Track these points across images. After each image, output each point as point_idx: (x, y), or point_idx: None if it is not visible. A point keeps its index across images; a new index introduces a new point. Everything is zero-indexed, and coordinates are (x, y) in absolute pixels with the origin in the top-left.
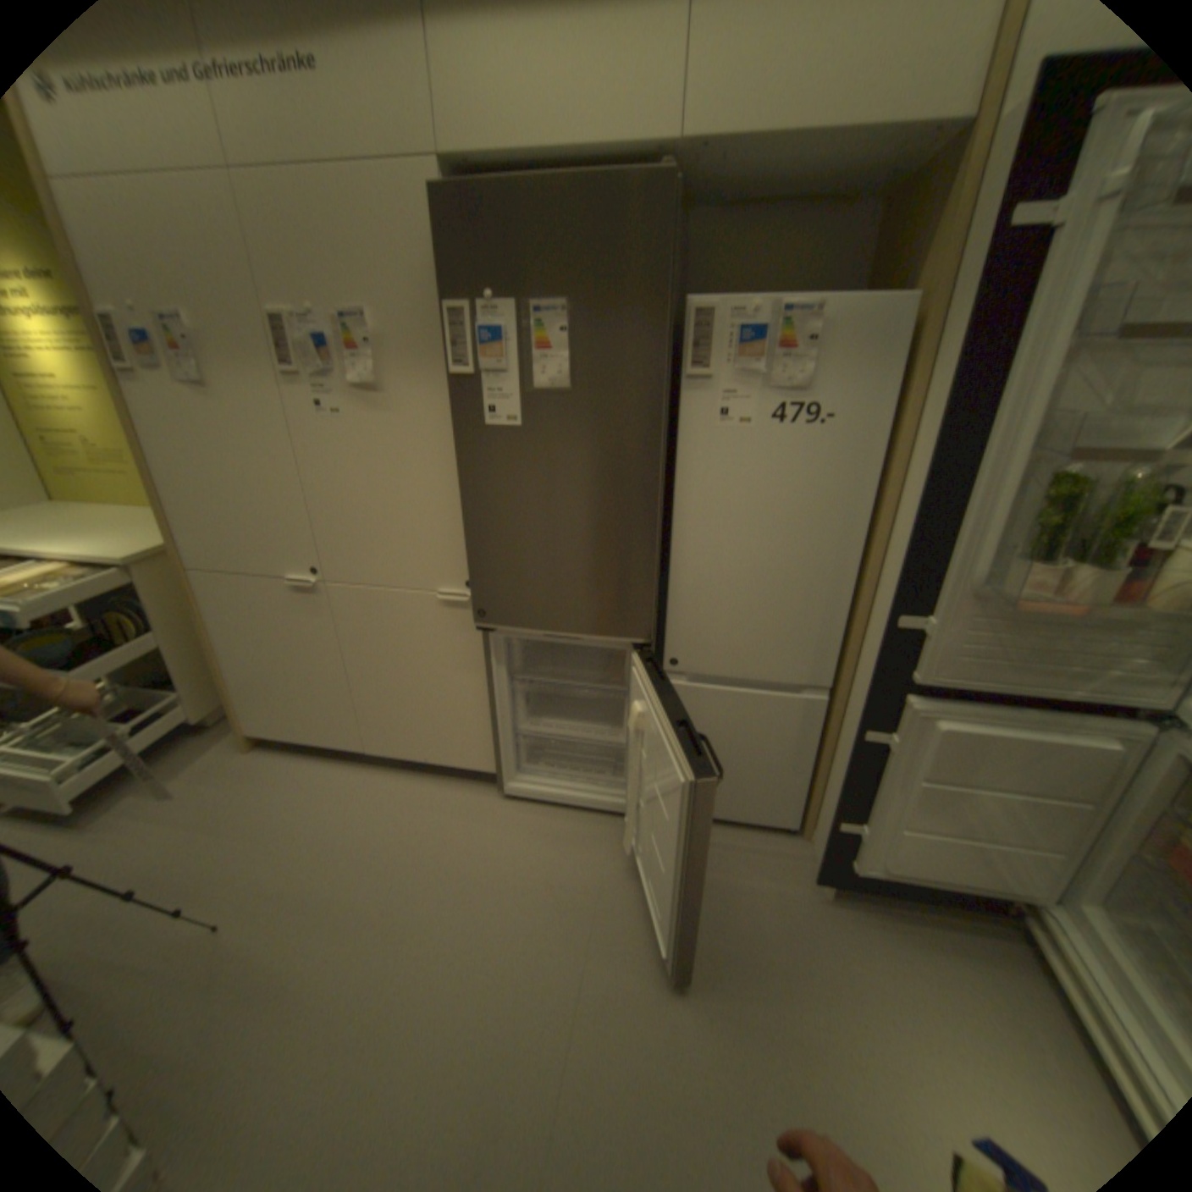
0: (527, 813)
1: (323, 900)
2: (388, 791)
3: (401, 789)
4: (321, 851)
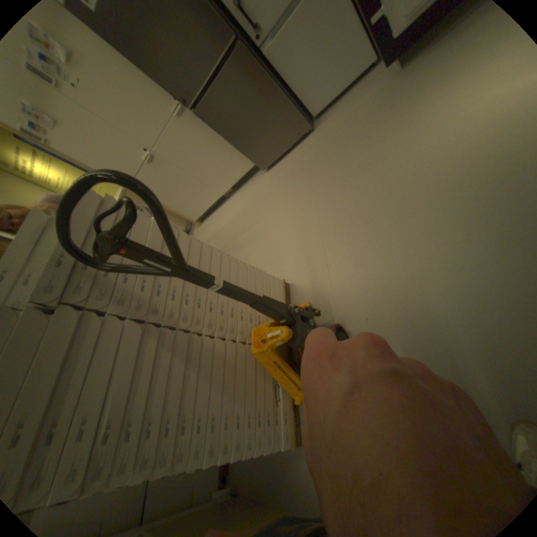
0: (275, 163)
1: (238, 229)
2: (237, 198)
3: (239, 194)
4: (231, 223)
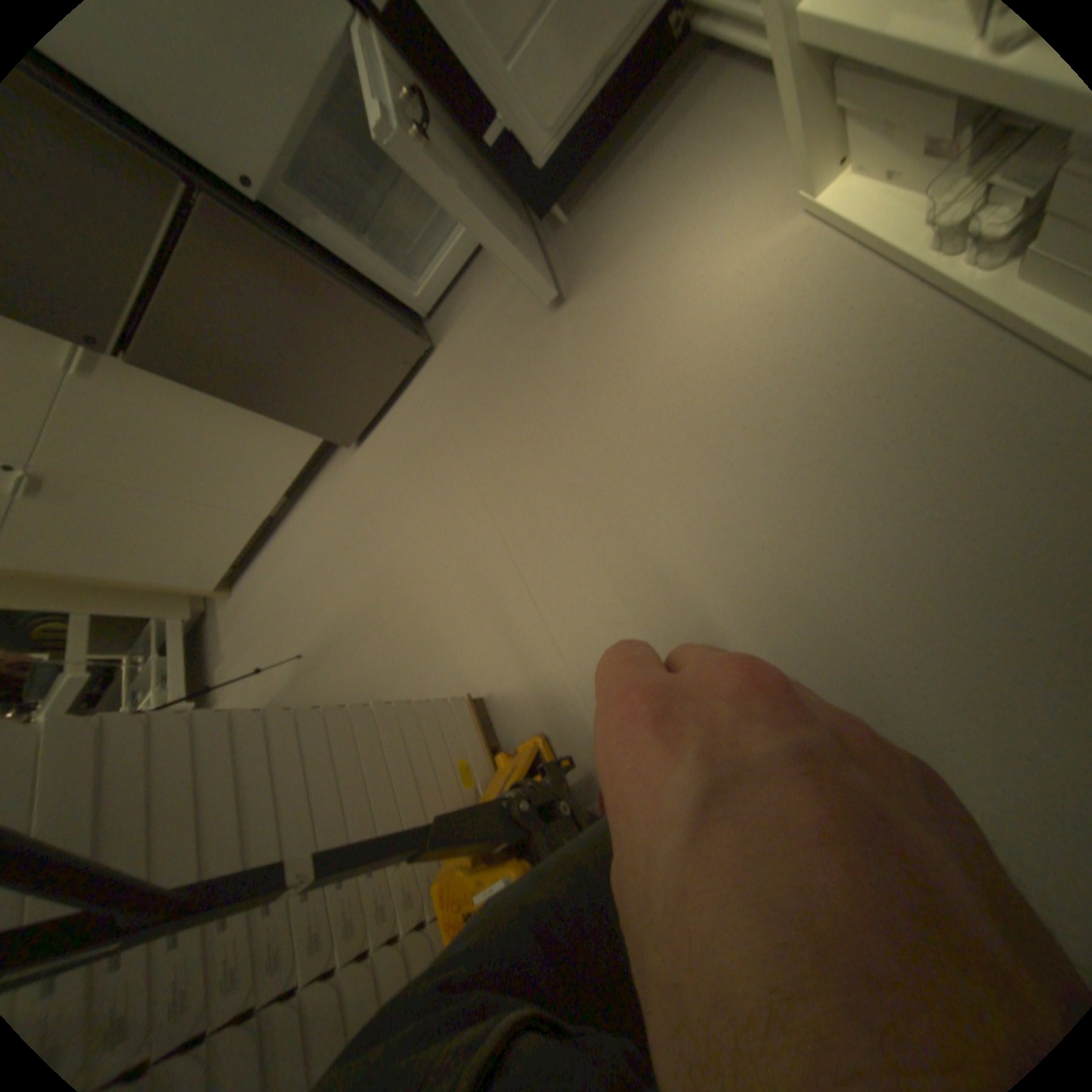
0: (372, 427)
1: (328, 590)
2: (305, 517)
3: (308, 508)
4: (307, 578)
